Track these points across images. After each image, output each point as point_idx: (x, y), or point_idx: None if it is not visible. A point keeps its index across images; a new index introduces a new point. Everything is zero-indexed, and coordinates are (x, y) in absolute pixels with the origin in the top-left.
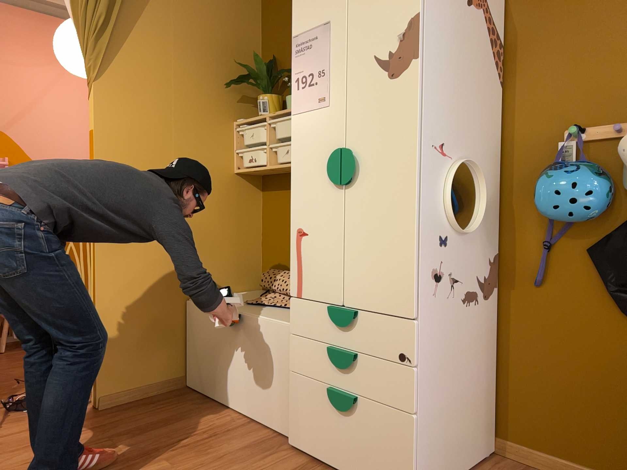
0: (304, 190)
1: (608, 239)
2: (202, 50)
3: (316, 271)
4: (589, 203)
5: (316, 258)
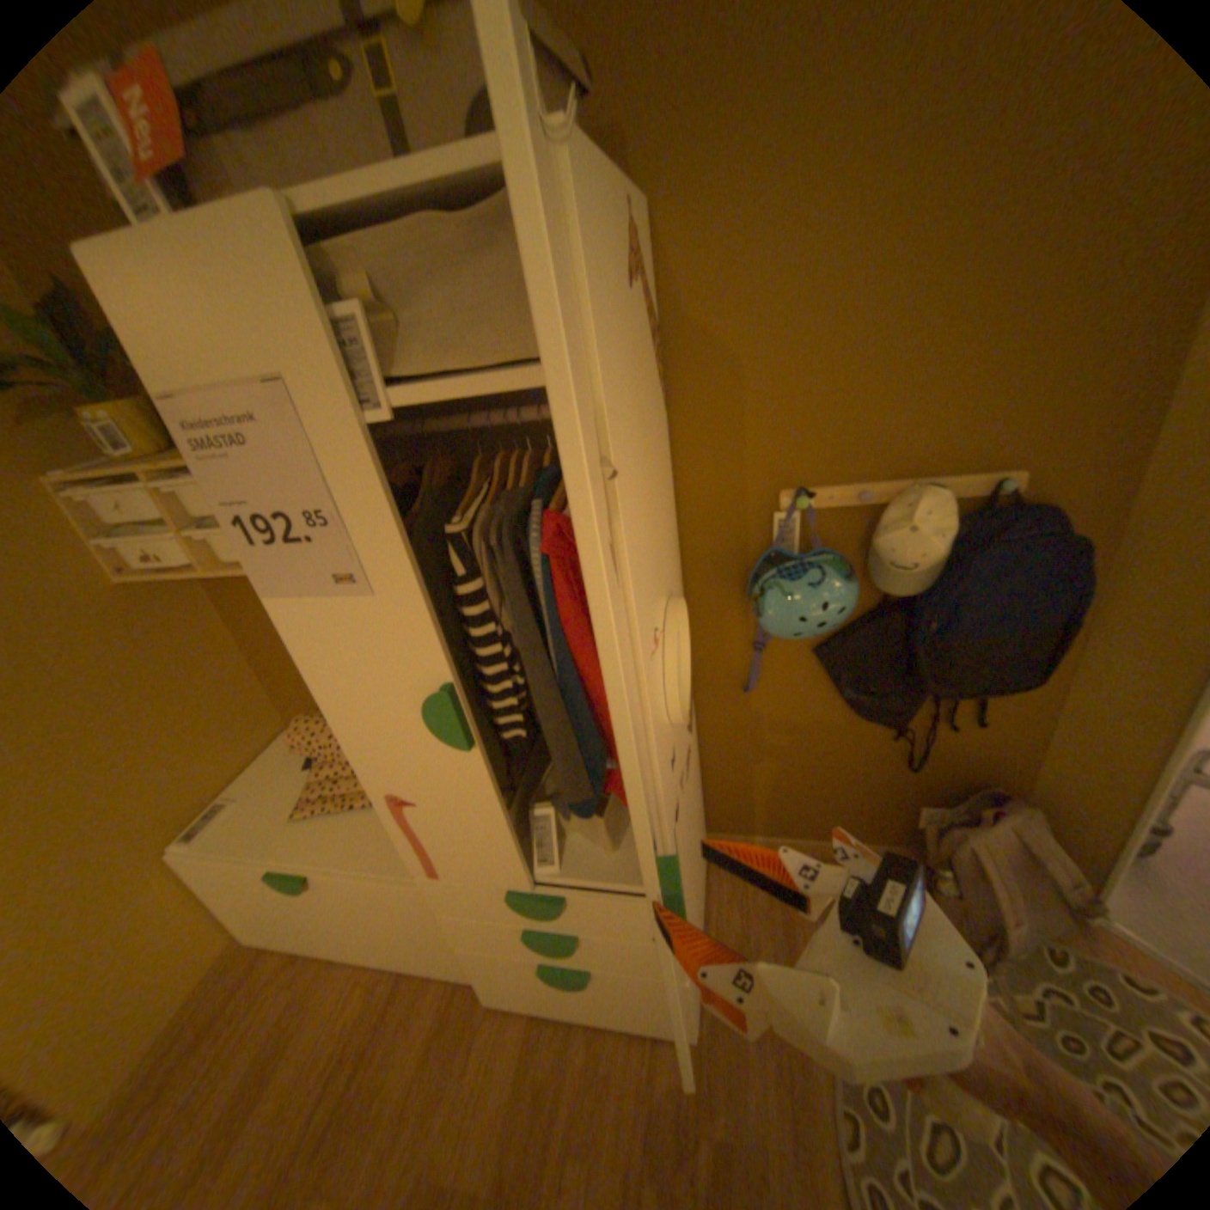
0: (372, 741)
1: (846, 642)
2: None
3: (457, 853)
4: (839, 621)
5: (450, 838)
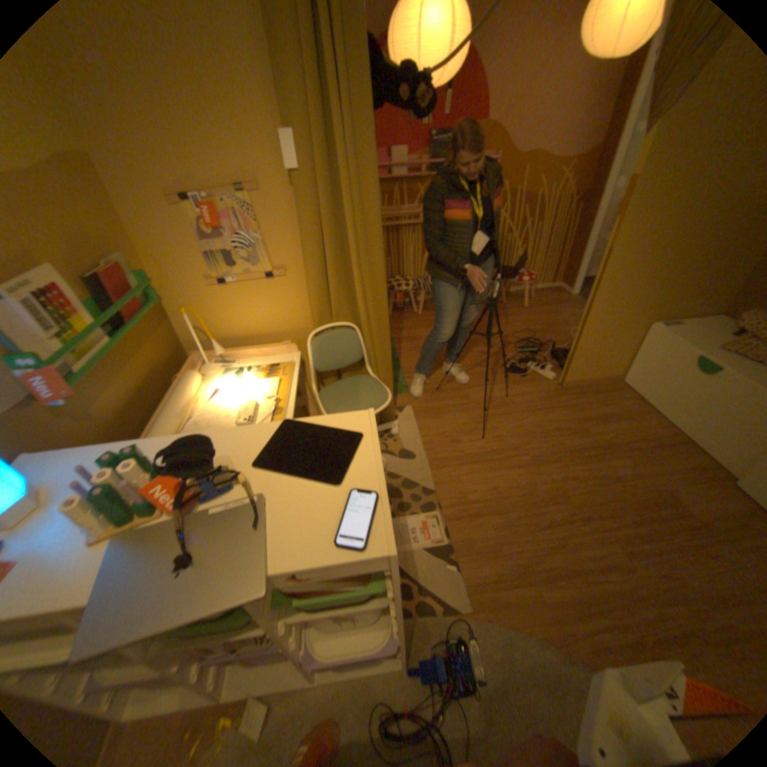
0: None
1: None
2: None
3: None
4: None
5: None
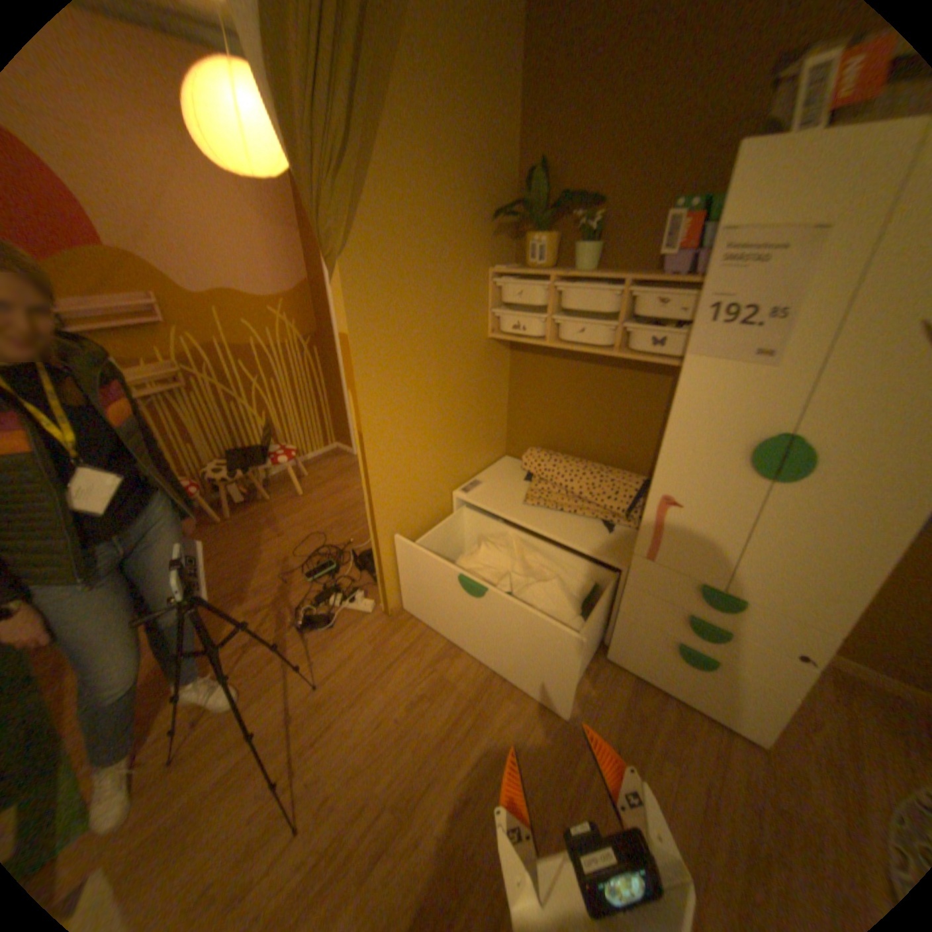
0: (687, 457)
1: None
2: (455, 159)
3: (686, 547)
4: None
5: (690, 535)
